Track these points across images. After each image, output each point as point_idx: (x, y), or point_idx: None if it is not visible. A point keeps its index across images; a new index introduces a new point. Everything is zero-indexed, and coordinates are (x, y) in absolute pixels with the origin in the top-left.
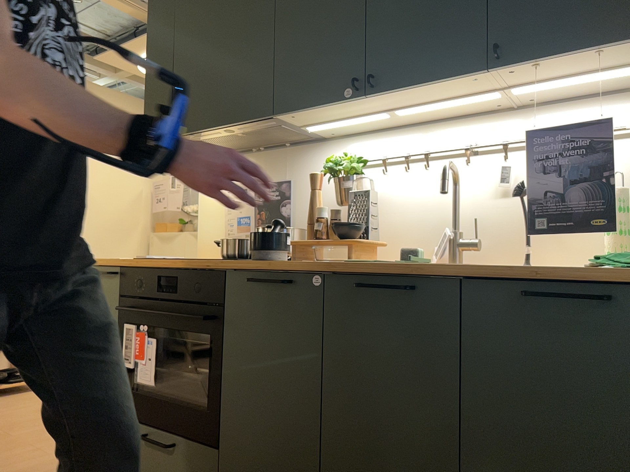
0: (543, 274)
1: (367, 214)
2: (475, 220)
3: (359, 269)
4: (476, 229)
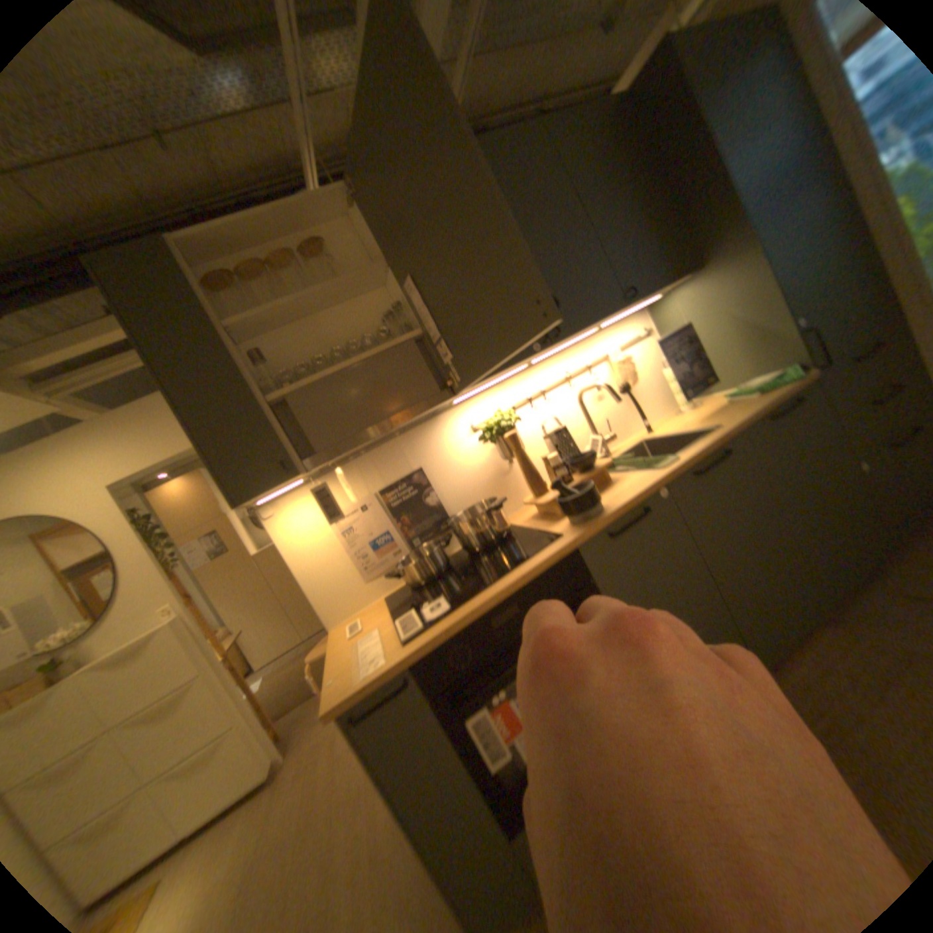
0: (775, 401)
1: (568, 445)
2: (607, 418)
3: (692, 460)
4: (609, 424)
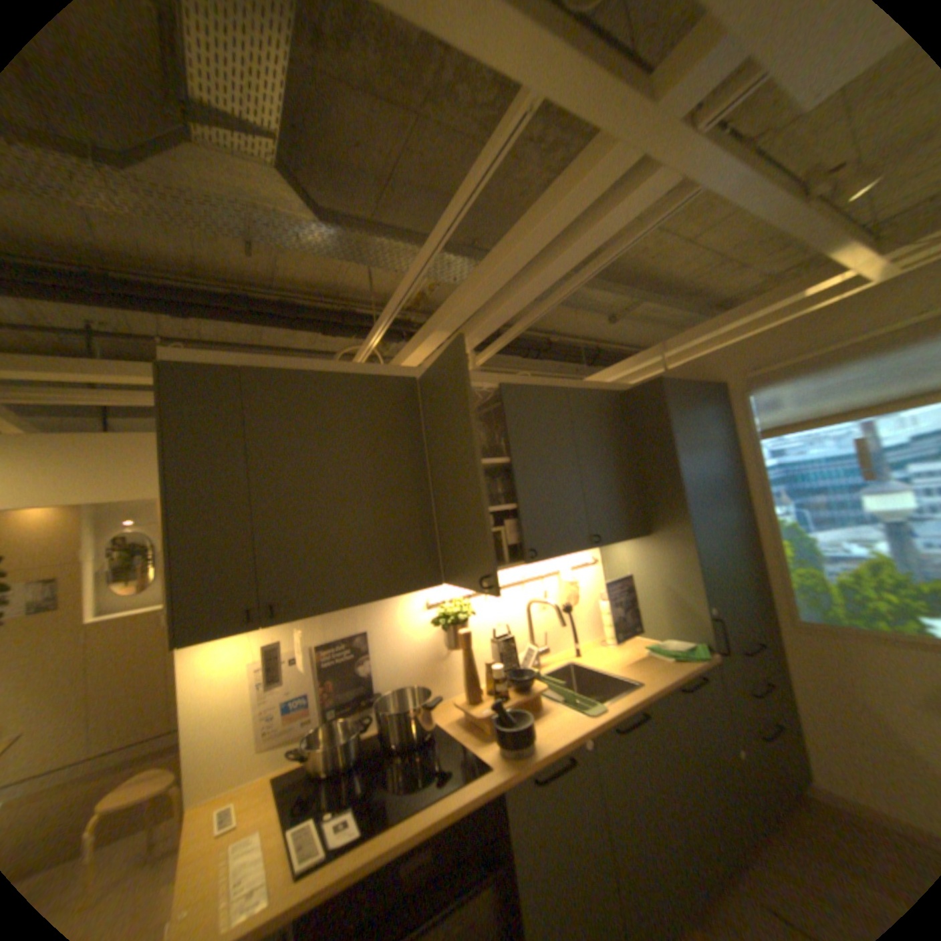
0: (688, 679)
1: (512, 658)
2: (547, 634)
3: (618, 720)
4: (547, 640)
